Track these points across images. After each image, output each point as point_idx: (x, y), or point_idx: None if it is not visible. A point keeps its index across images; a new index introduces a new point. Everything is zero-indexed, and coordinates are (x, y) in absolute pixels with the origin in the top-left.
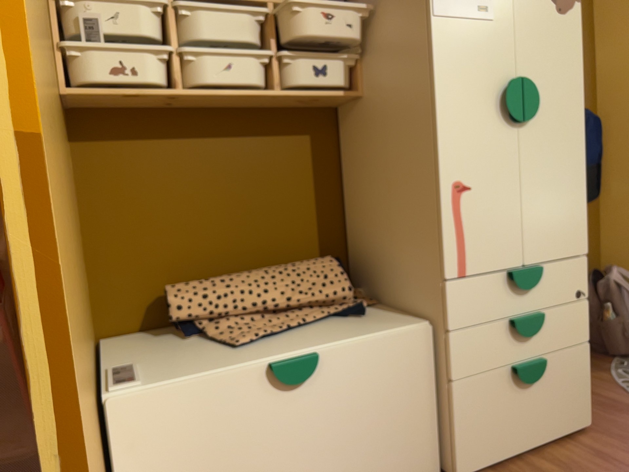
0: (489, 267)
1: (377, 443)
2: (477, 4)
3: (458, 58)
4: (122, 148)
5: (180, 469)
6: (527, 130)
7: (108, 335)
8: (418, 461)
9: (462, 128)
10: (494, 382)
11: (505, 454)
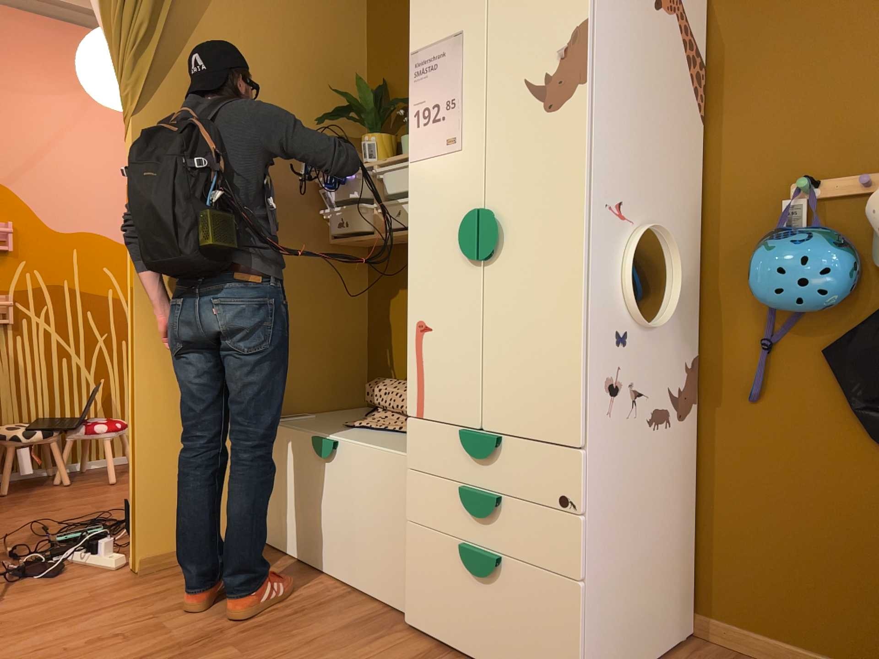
0: (442, 416)
1: (366, 541)
2: (444, 139)
3: (426, 198)
4: (386, 273)
5: (279, 478)
6: (493, 268)
7: (369, 405)
8: (394, 584)
9: (426, 266)
10: (442, 545)
11: (450, 639)
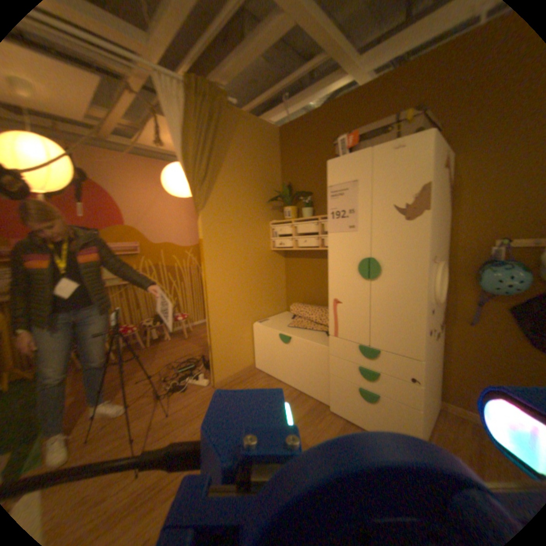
0: (348, 338)
1: (307, 376)
2: (347, 225)
3: (337, 249)
4: (293, 260)
5: (263, 346)
6: (375, 283)
7: (288, 310)
8: (321, 394)
9: (338, 277)
10: (348, 386)
11: (353, 420)
